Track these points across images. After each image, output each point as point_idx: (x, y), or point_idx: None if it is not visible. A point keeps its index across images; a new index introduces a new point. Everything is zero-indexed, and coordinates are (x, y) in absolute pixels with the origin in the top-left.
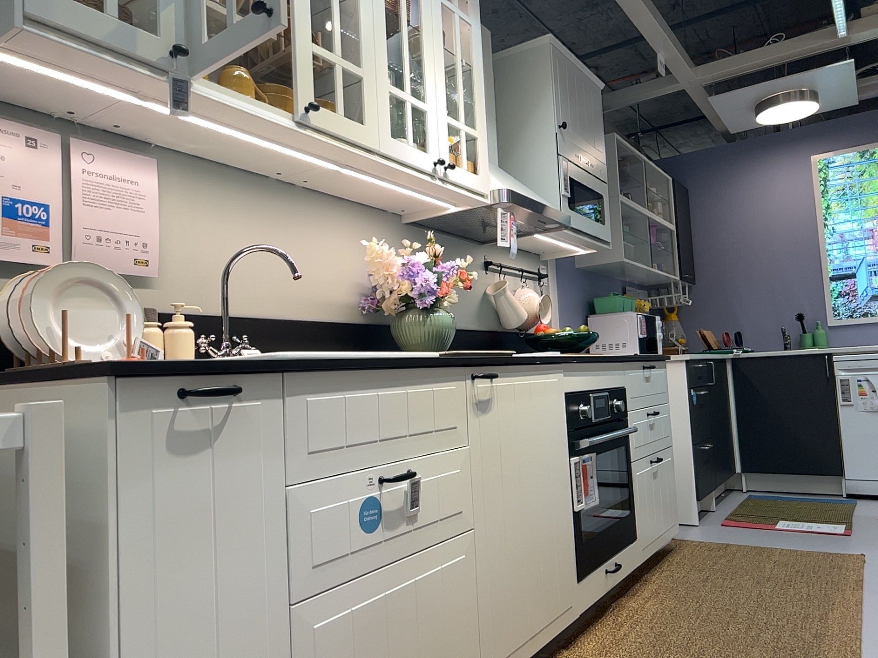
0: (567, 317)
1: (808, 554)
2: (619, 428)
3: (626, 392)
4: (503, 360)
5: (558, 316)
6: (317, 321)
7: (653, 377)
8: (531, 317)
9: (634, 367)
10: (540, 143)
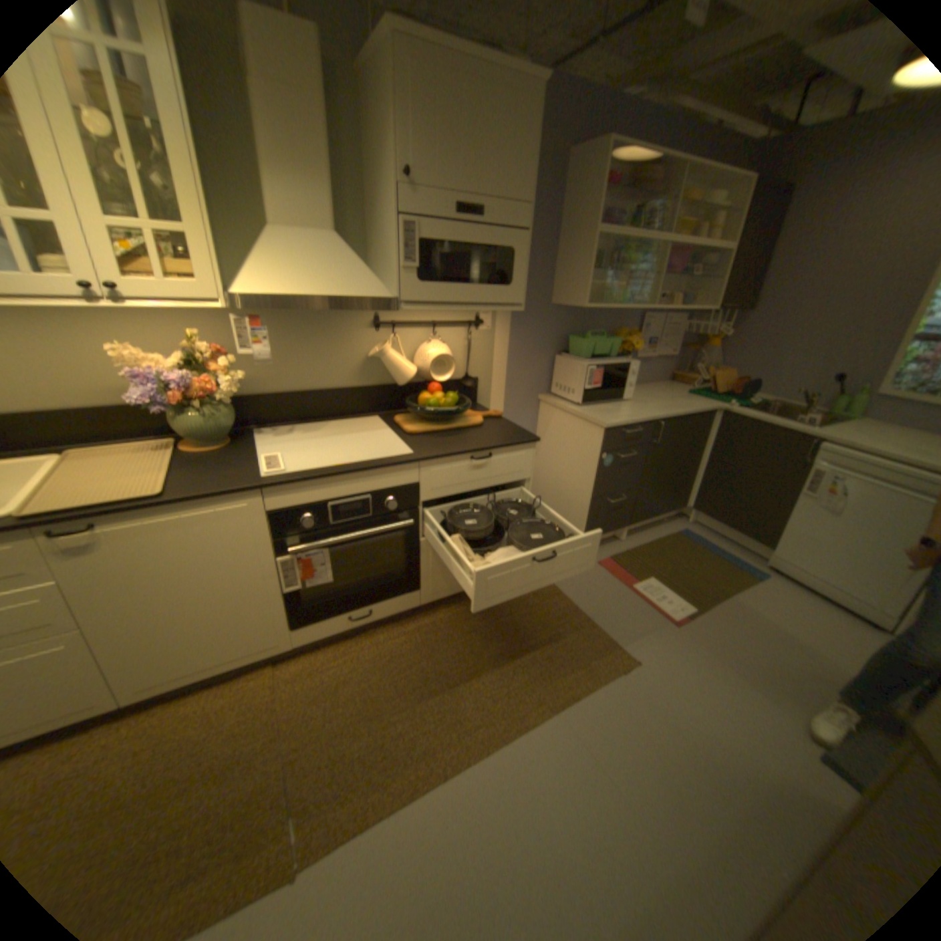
0: (517, 357)
1: (594, 639)
2: (397, 517)
3: (420, 485)
4: (107, 511)
5: (502, 358)
6: (107, 406)
7: (491, 462)
8: (428, 373)
9: (443, 461)
10: (388, 193)
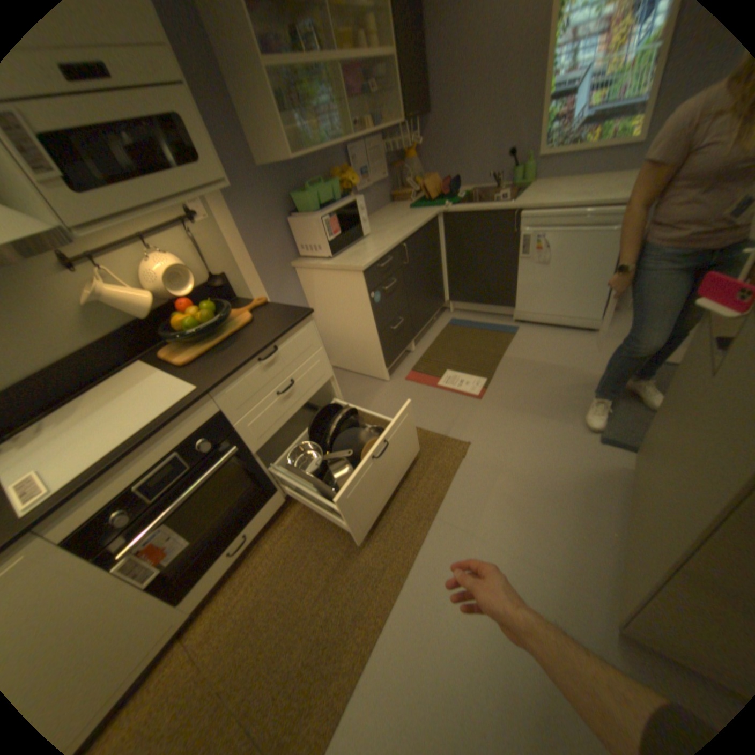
0: (252, 236)
1: (431, 444)
2: (219, 452)
3: (224, 412)
4: None
5: (238, 243)
6: None
7: (280, 354)
8: (167, 292)
9: (233, 379)
10: None
